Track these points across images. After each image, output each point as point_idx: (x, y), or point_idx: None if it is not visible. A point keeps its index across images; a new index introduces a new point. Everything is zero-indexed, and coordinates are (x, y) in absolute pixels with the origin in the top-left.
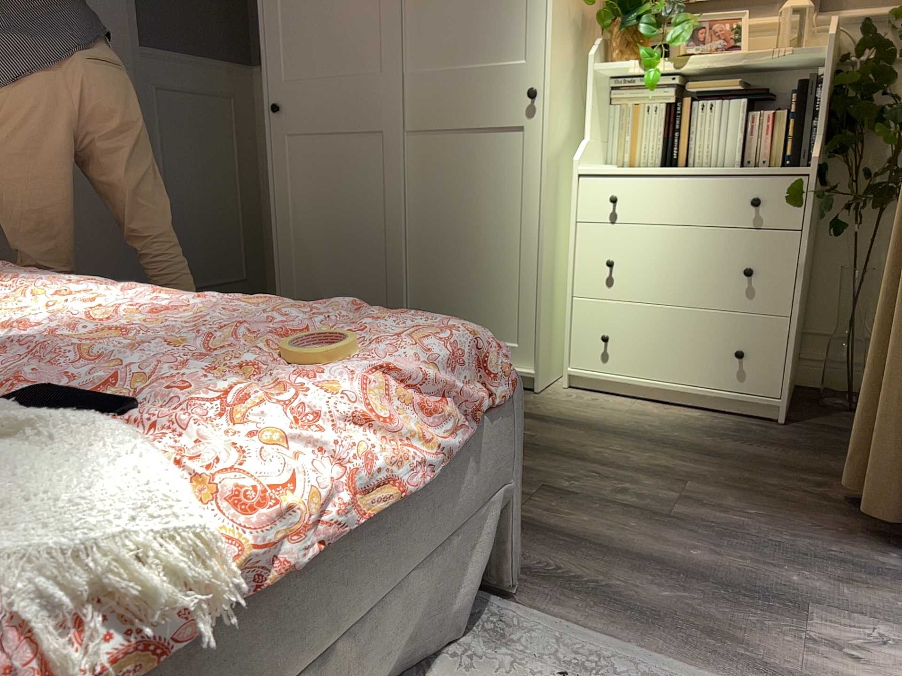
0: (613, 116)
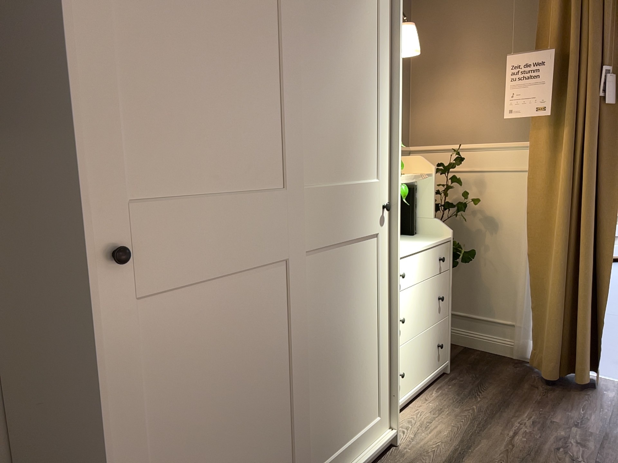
0: None
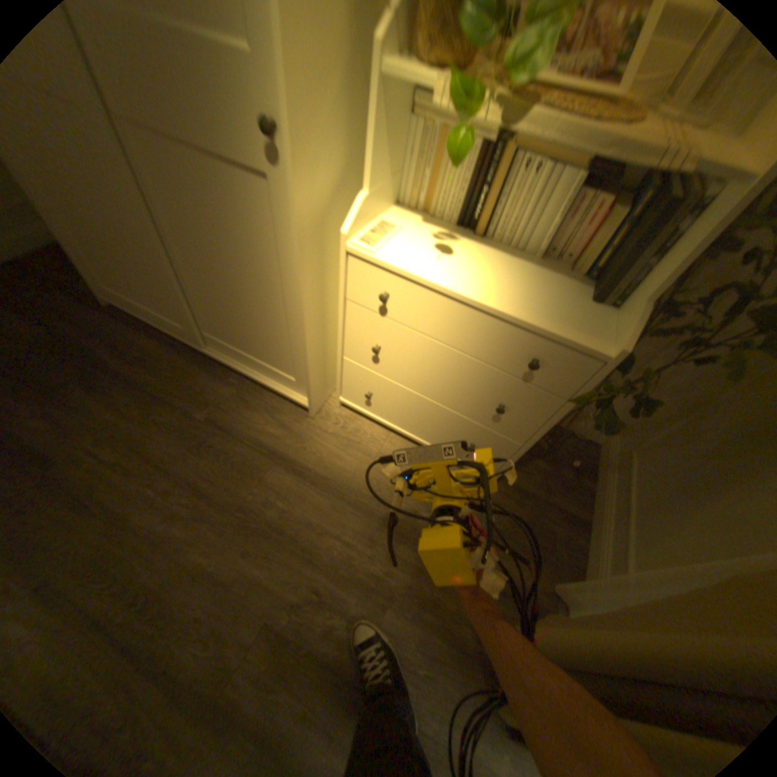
0: (414, 129)
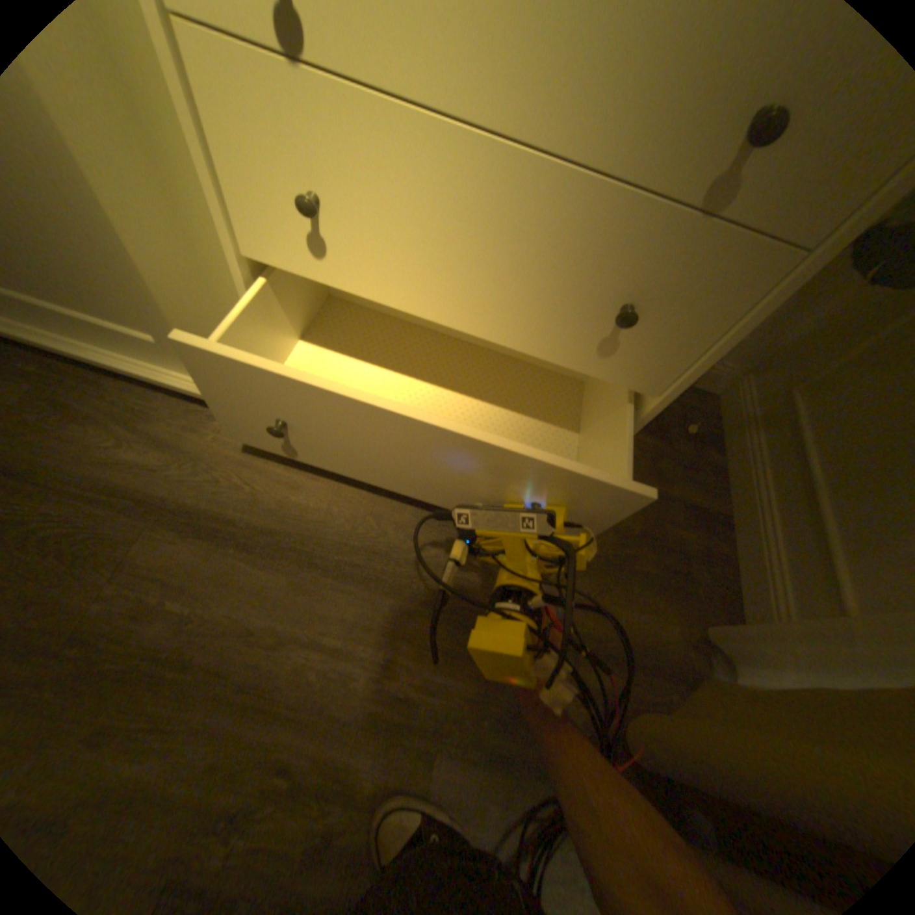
0: None
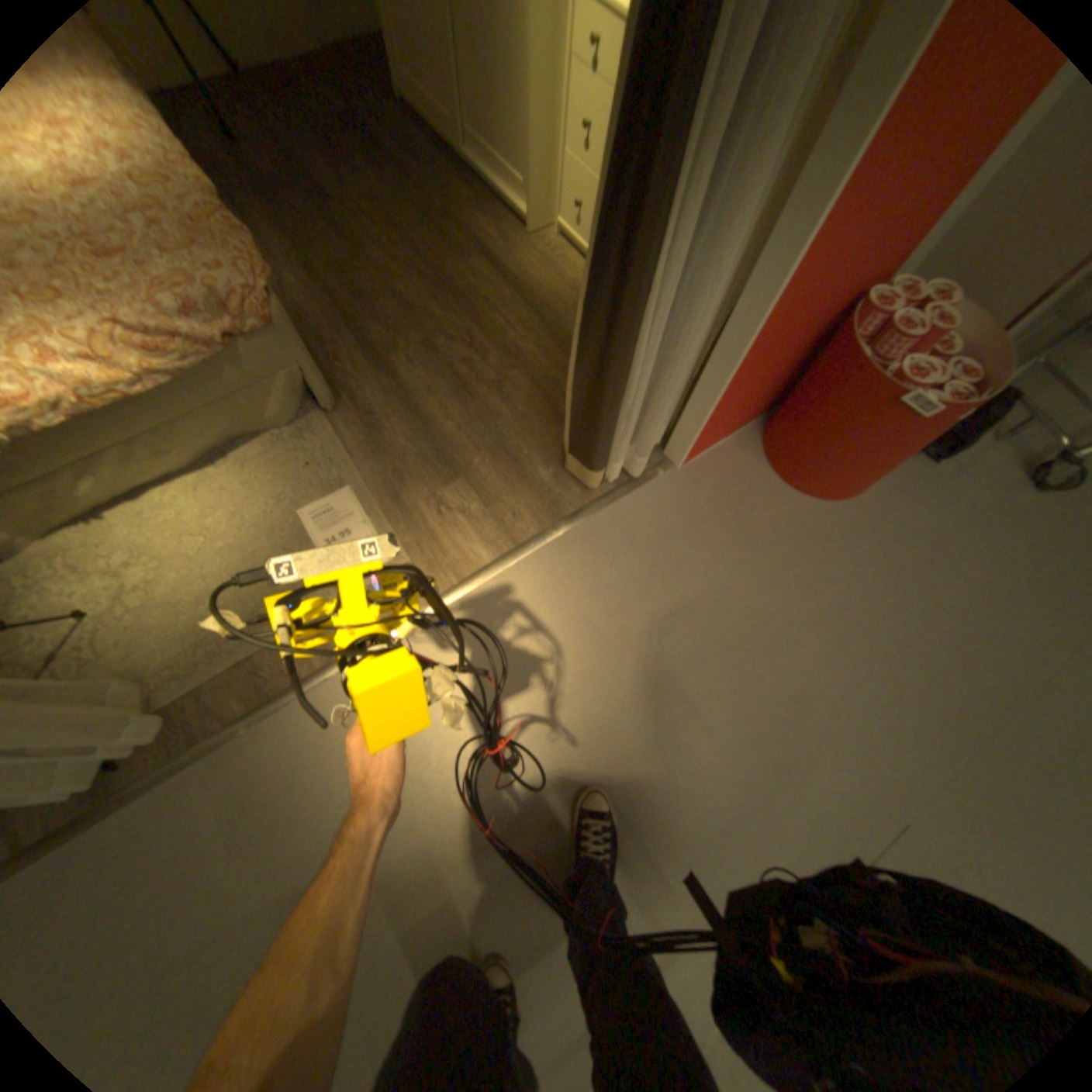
0: None
